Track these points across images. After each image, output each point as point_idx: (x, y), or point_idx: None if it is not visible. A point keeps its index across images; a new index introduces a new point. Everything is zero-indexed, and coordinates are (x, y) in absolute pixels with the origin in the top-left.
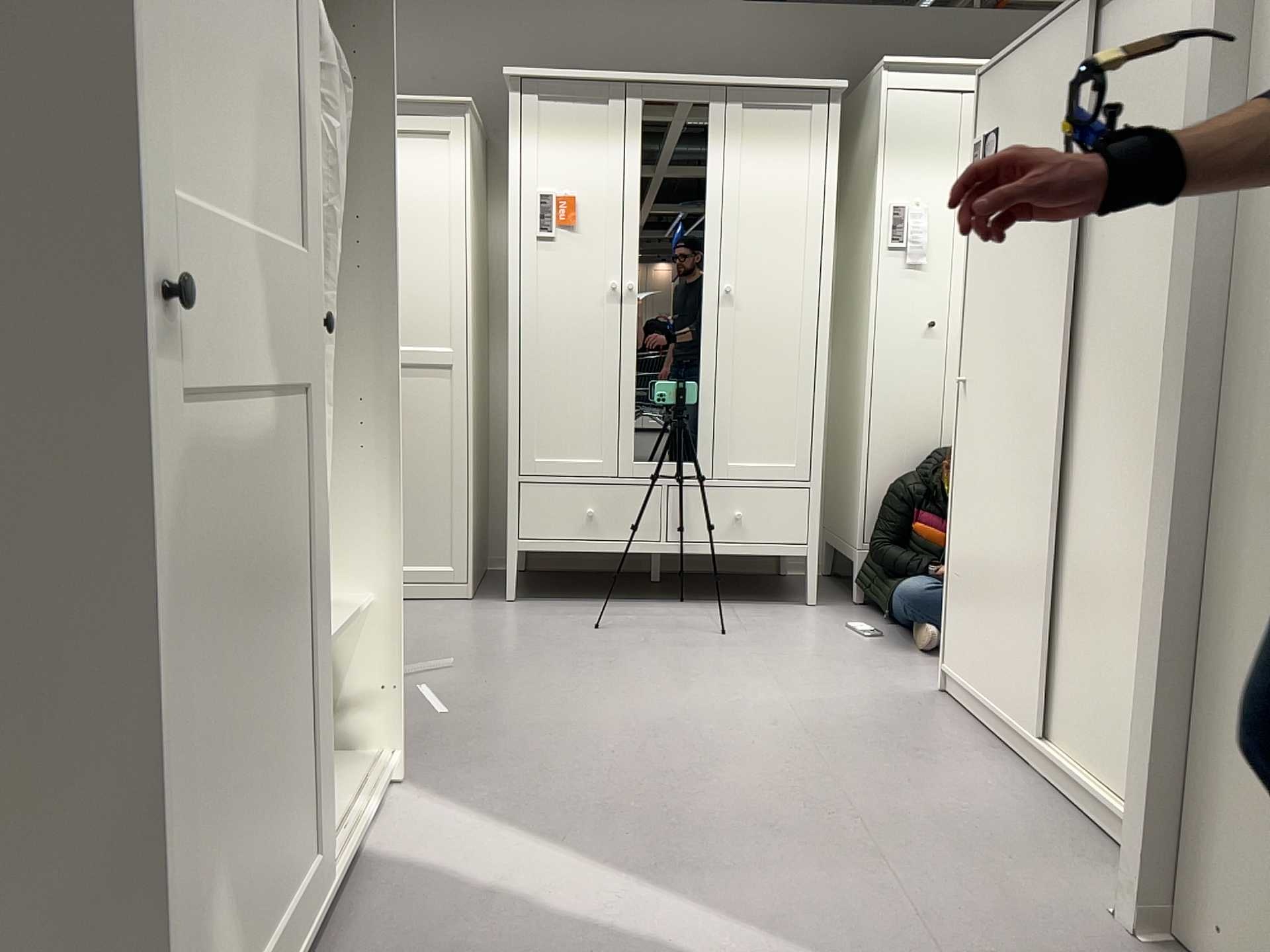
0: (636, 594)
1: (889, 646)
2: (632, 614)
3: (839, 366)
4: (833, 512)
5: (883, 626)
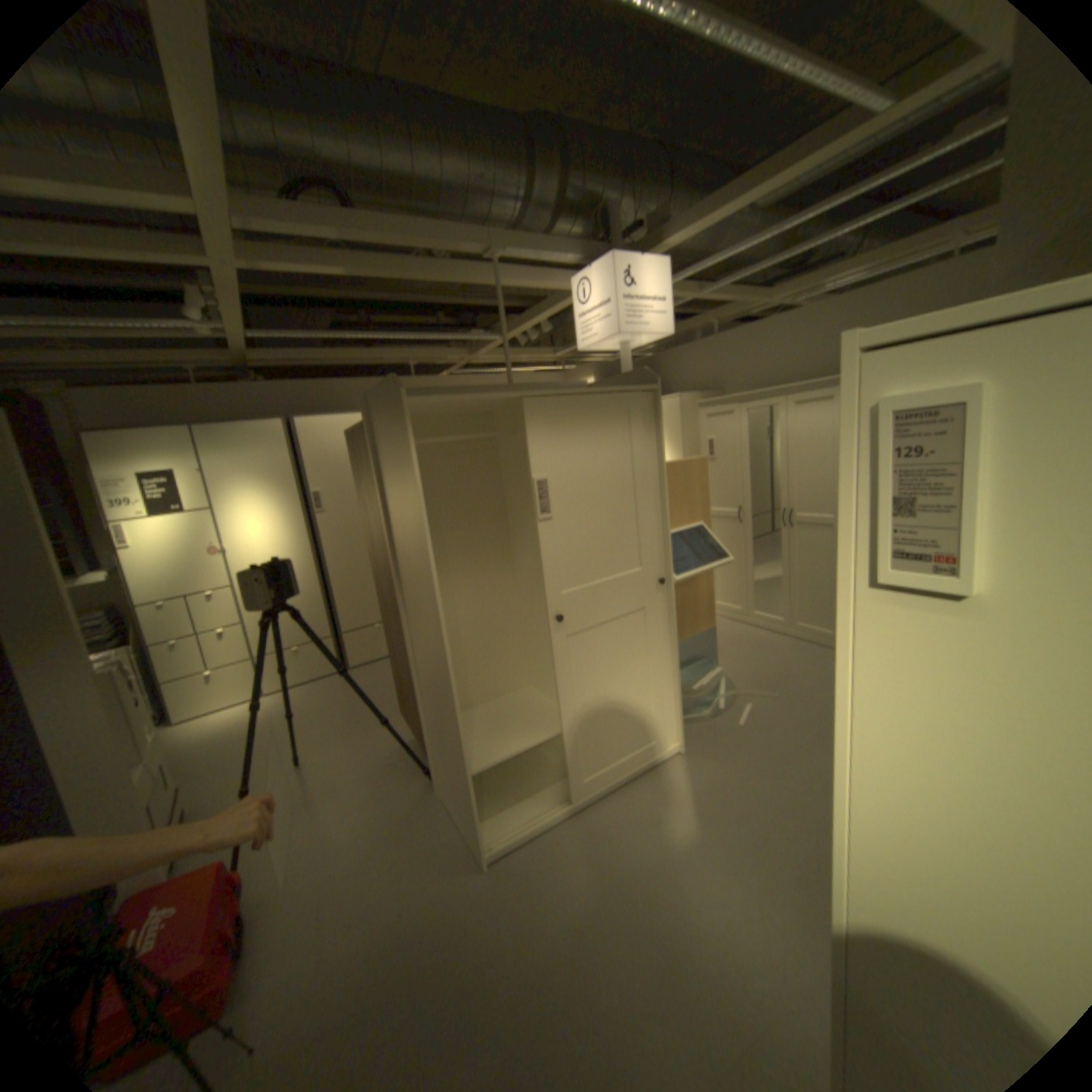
0: None
1: None
2: None
3: None
4: None
5: None
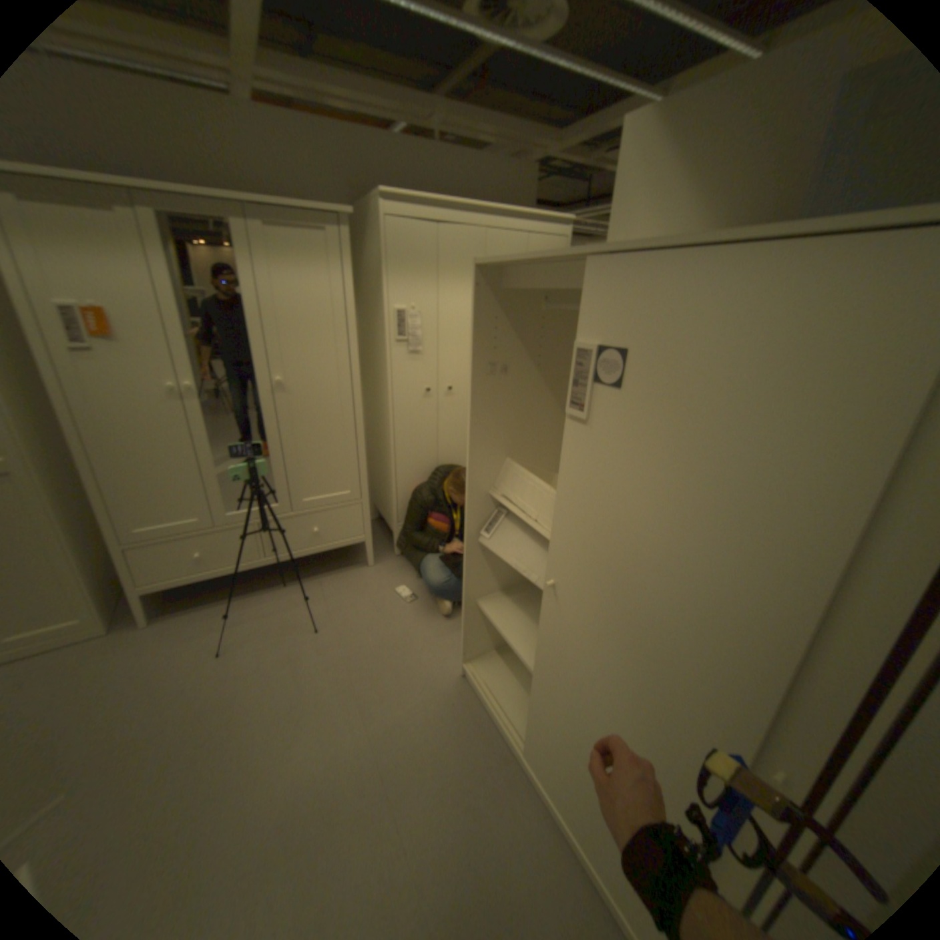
0: (250, 583)
1: (421, 613)
2: (246, 618)
3: (369, 405)
4: (374, 492)
5: (414, 584)
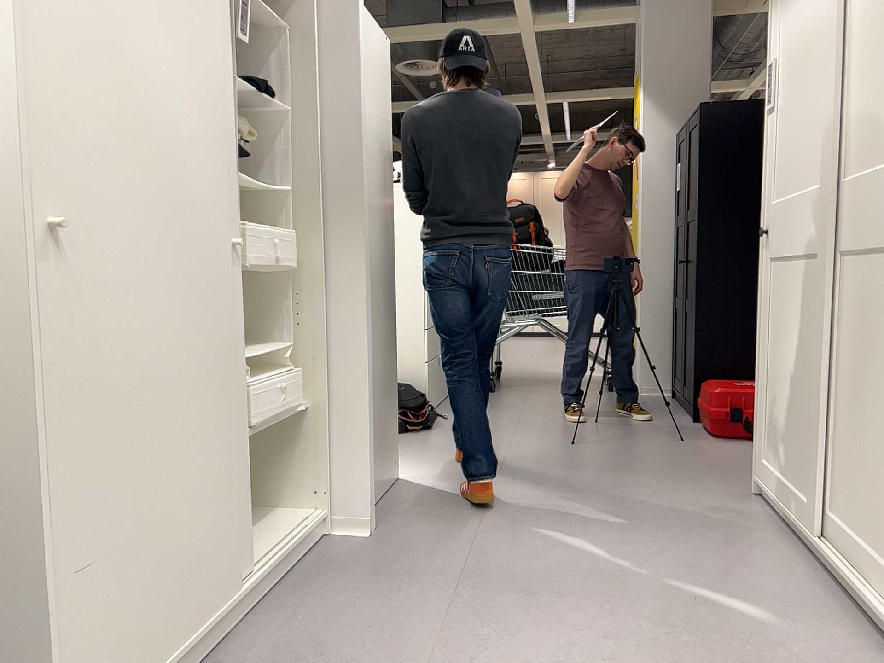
0: None
1: None
2: None
3: None
4: None
5: None
